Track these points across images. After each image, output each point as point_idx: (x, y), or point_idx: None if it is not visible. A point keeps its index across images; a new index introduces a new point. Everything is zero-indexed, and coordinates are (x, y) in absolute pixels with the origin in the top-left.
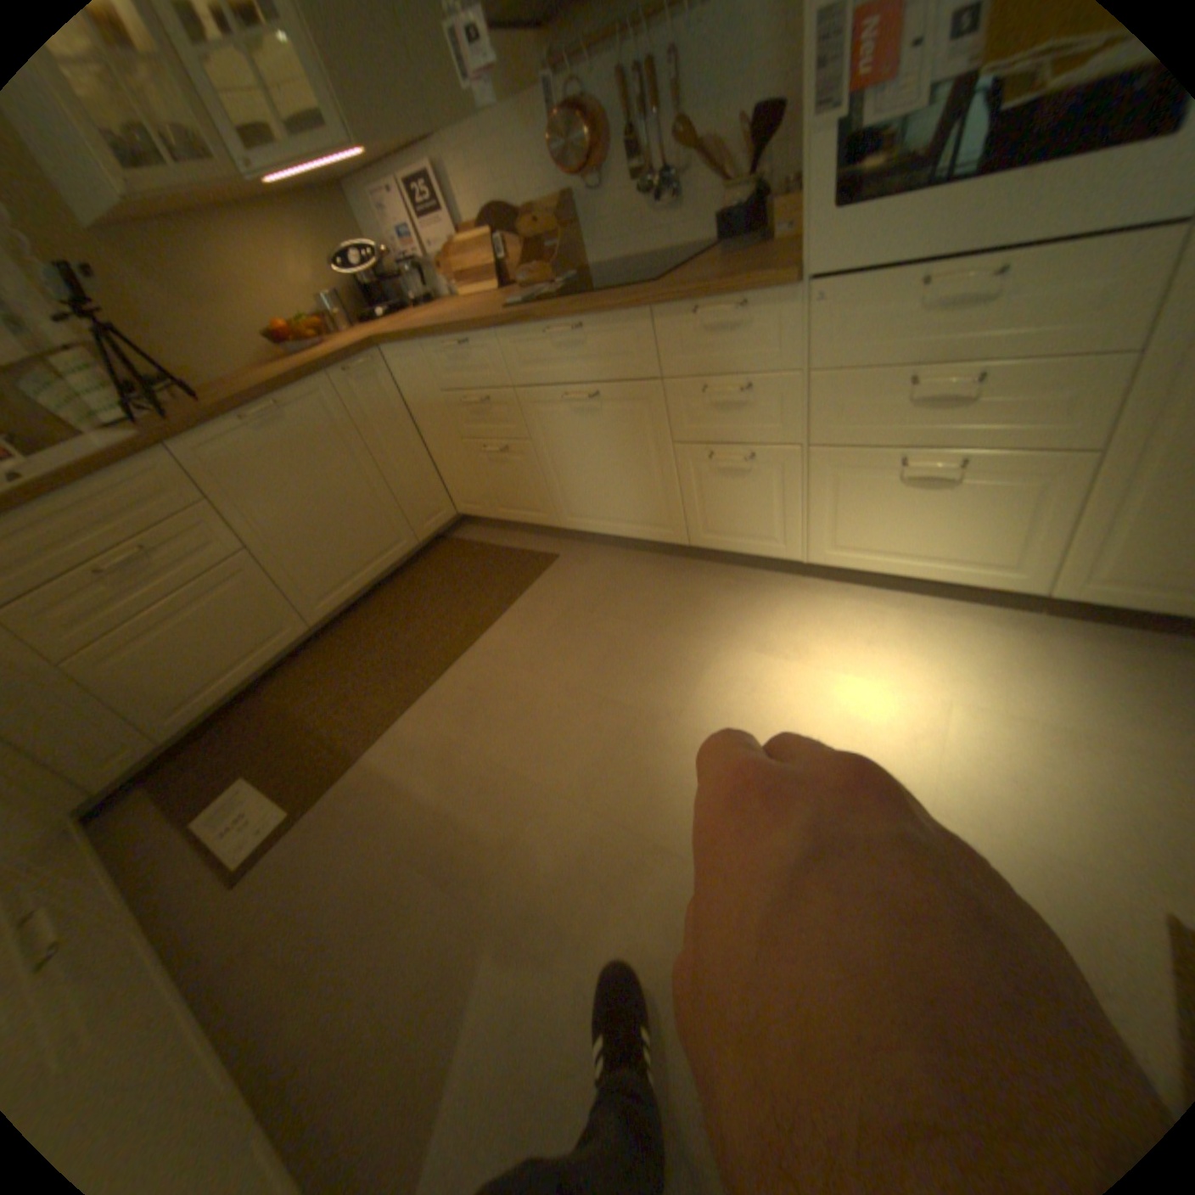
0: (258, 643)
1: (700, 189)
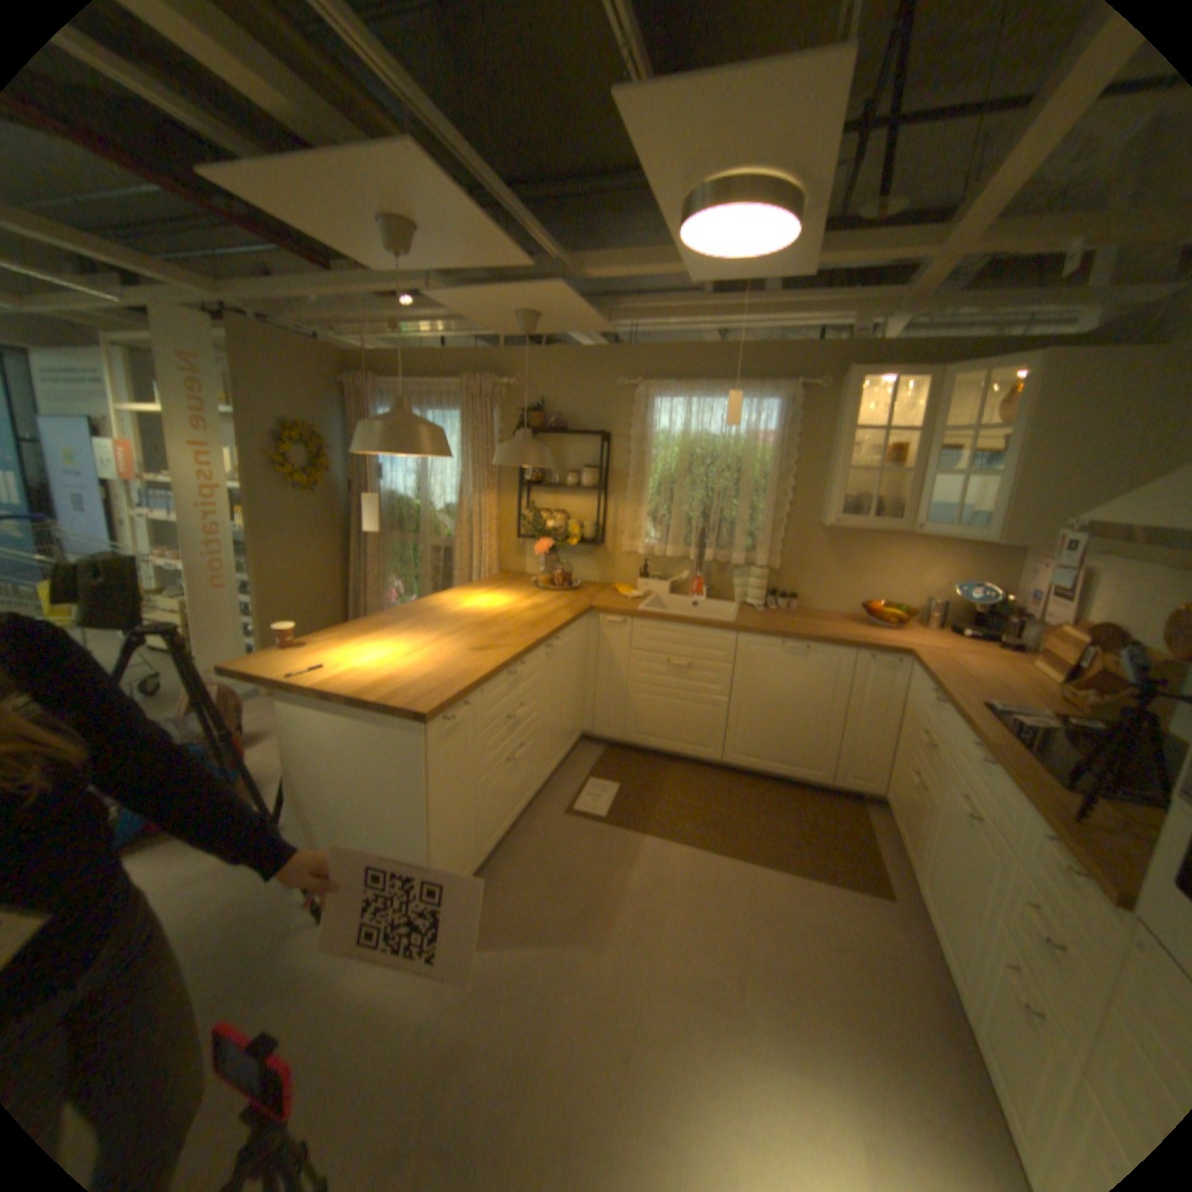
0: (692, 745)
1: None
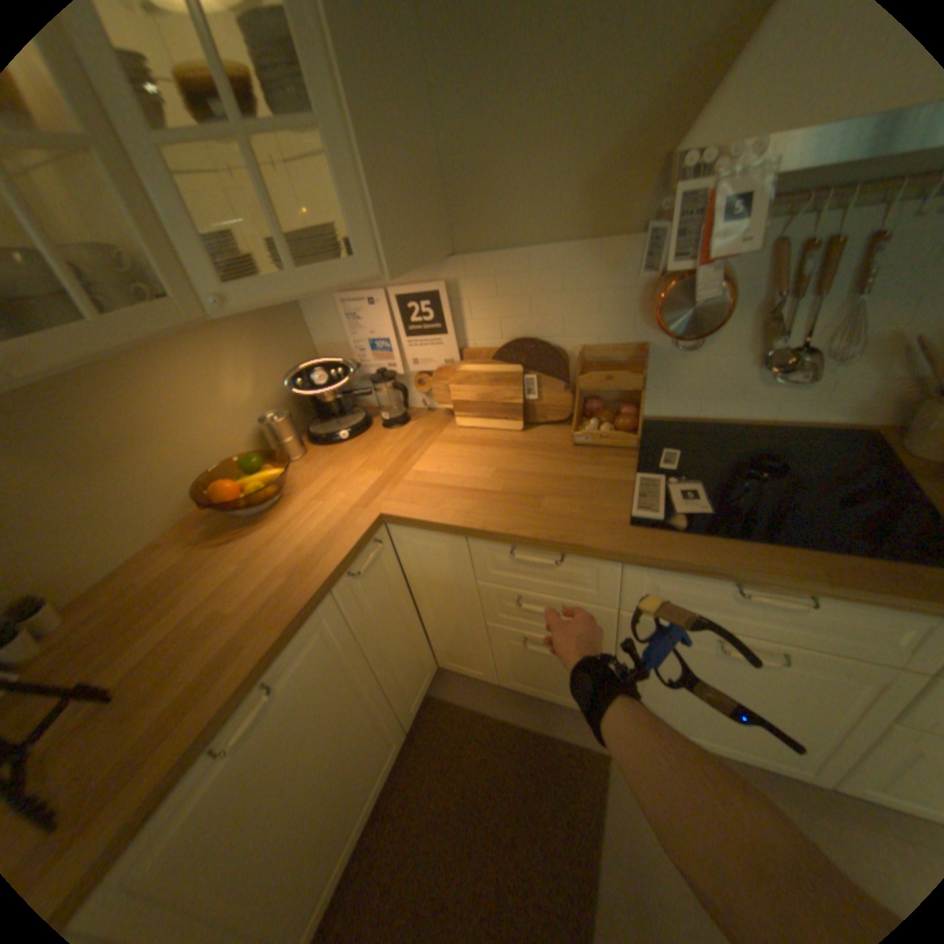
0: None
1: (848, 376)
